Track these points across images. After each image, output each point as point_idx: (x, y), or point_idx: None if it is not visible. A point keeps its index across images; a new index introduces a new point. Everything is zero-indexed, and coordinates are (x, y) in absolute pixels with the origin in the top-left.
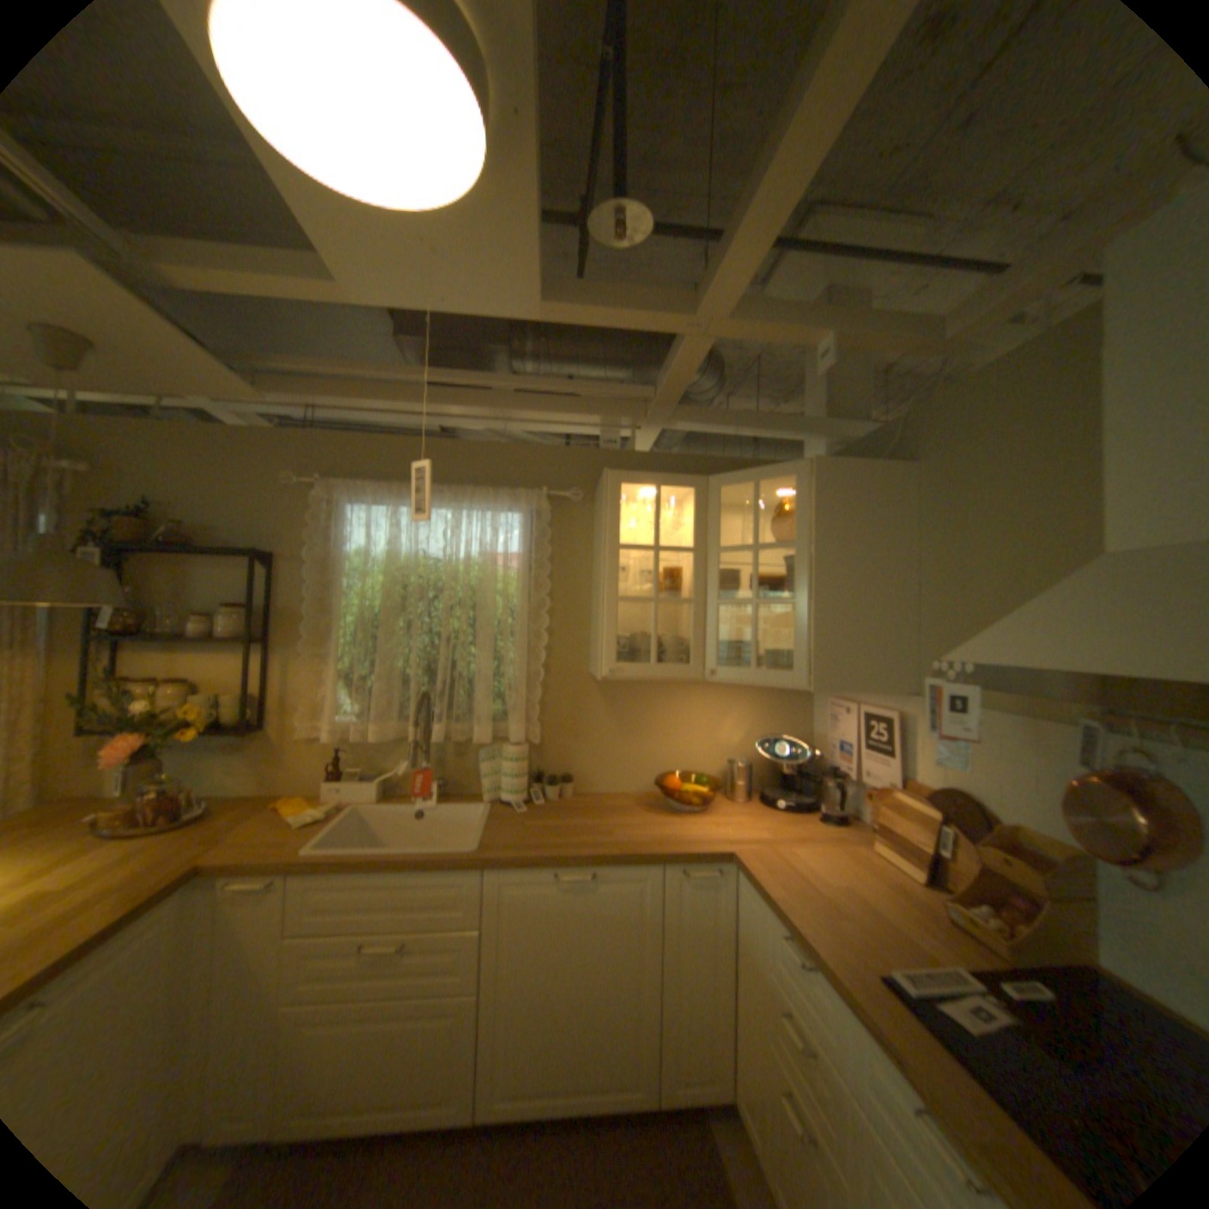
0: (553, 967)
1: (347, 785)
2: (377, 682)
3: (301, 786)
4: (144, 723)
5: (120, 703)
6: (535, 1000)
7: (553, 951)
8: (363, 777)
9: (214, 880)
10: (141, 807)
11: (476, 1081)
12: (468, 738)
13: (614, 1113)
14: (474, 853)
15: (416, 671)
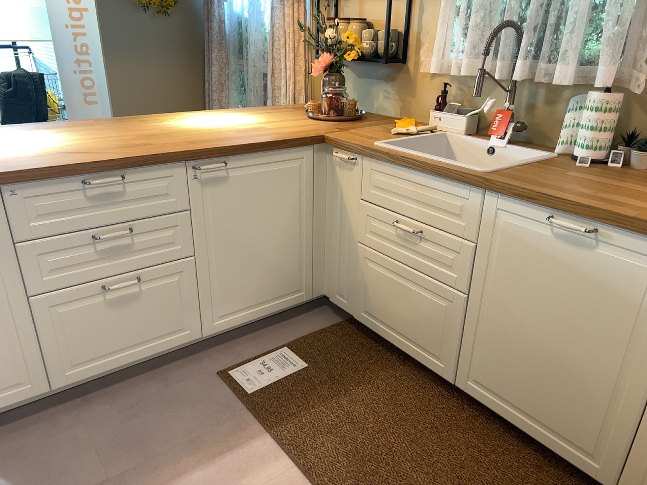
0: (533, 304)
1: (444, 115)
2: (474, 15)
3: (424, 114)
4: (333, 48)
5: (323, 32)
6: (512, 323)
7: (536, 290)
8: (458, 111)
9: (333, 149)
10: (322, 101)
11: (460, 357)
12: (553, 82)
13: (567, 460)
14: (483, 173)
15: (511, 2)
